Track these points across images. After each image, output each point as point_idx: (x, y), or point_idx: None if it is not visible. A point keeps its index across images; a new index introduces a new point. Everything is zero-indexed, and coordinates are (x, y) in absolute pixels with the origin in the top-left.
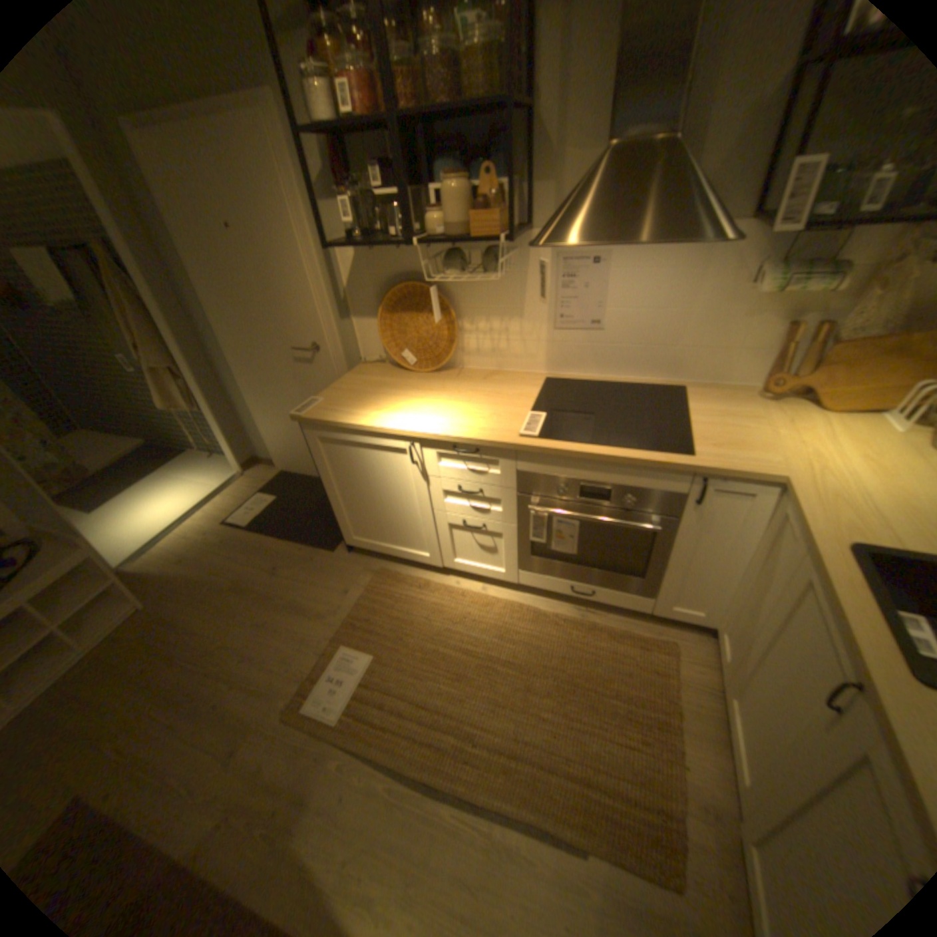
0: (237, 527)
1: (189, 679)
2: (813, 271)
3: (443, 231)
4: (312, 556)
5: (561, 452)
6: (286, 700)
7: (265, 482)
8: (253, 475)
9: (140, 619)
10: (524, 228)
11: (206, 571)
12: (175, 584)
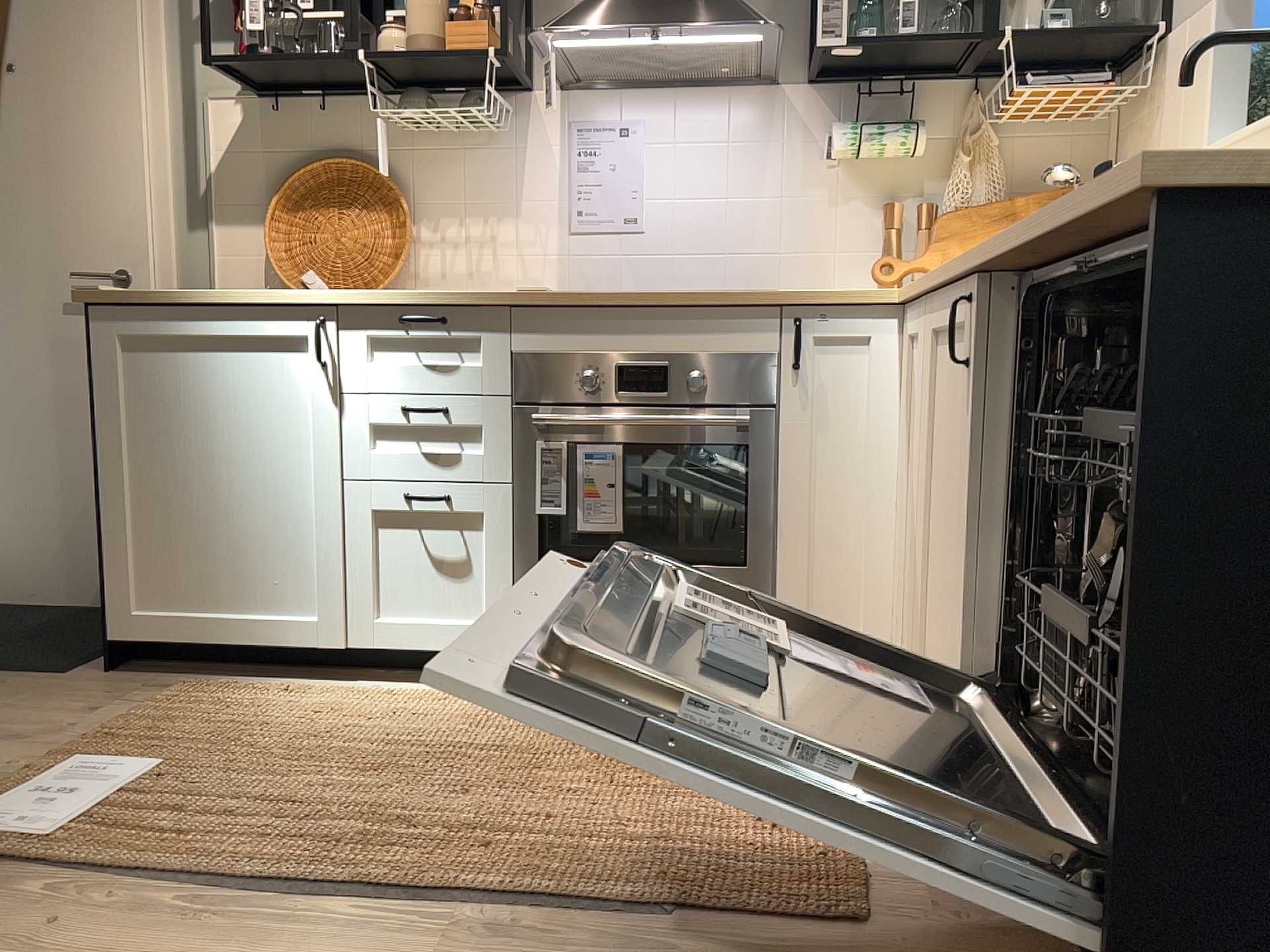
0: None
1: None
2: (883, 127)
3: (405, 54)
4: (10, 681)
5: (585, 299)
6: None
7: None
8: None
9: None
10: (522, 90)
11: None
12: None
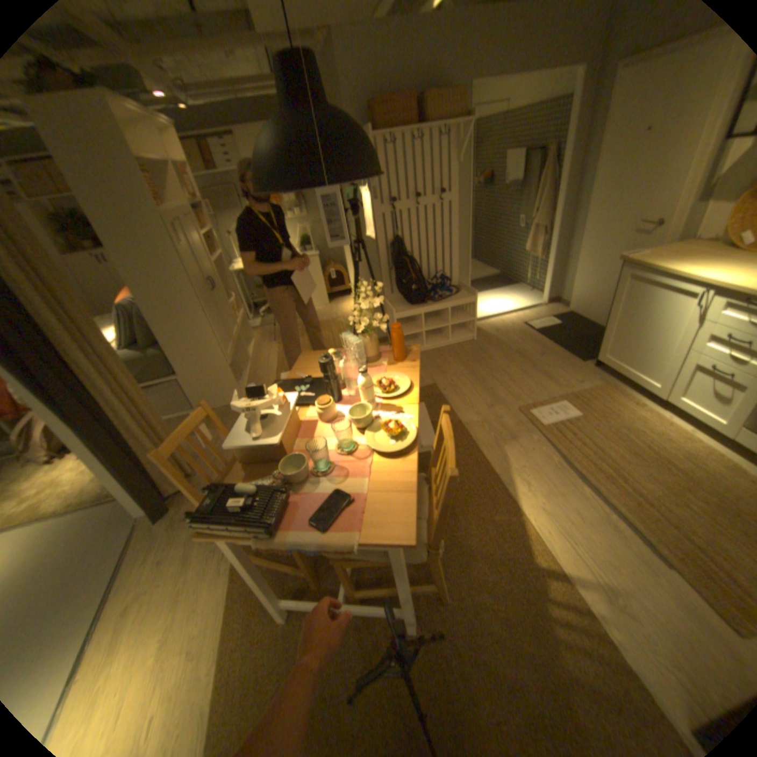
0: (532, 328)
1: (485, 374)
2: None
3: None
4: (570, 358)
5: None
6: (525, 405)
7: (559, 314)
8: (553, 308)
9: (473, 344)
10: None
11: (508, 340)
12: (492, 338)
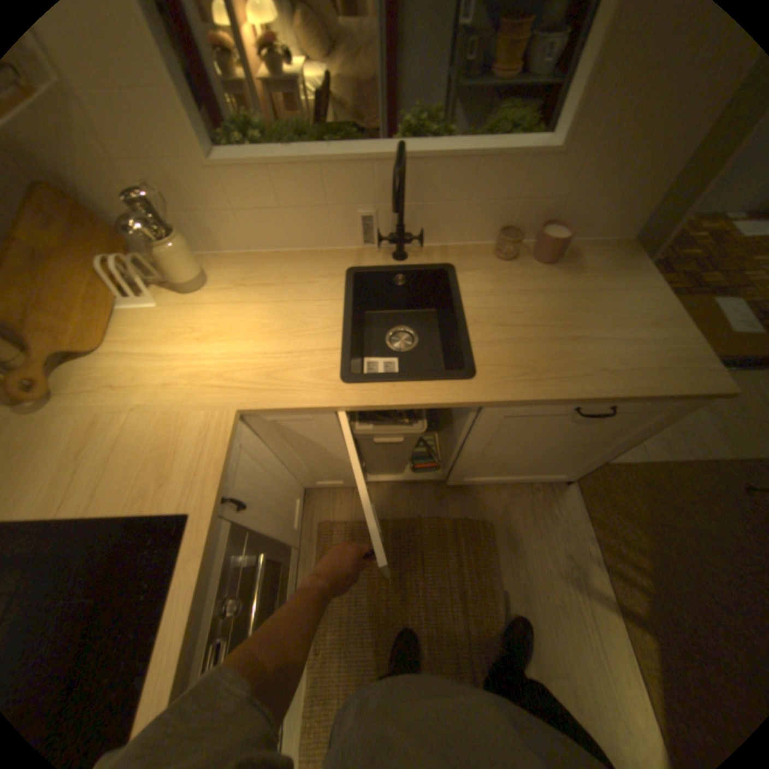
0: None
1: None
2: None
3: None
4: None
5: None
6: None
7: None
8: None
9: None
10: None
11: None
12: None
